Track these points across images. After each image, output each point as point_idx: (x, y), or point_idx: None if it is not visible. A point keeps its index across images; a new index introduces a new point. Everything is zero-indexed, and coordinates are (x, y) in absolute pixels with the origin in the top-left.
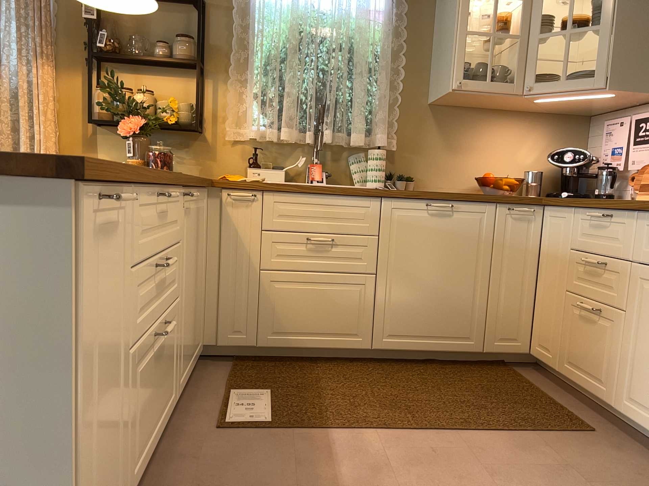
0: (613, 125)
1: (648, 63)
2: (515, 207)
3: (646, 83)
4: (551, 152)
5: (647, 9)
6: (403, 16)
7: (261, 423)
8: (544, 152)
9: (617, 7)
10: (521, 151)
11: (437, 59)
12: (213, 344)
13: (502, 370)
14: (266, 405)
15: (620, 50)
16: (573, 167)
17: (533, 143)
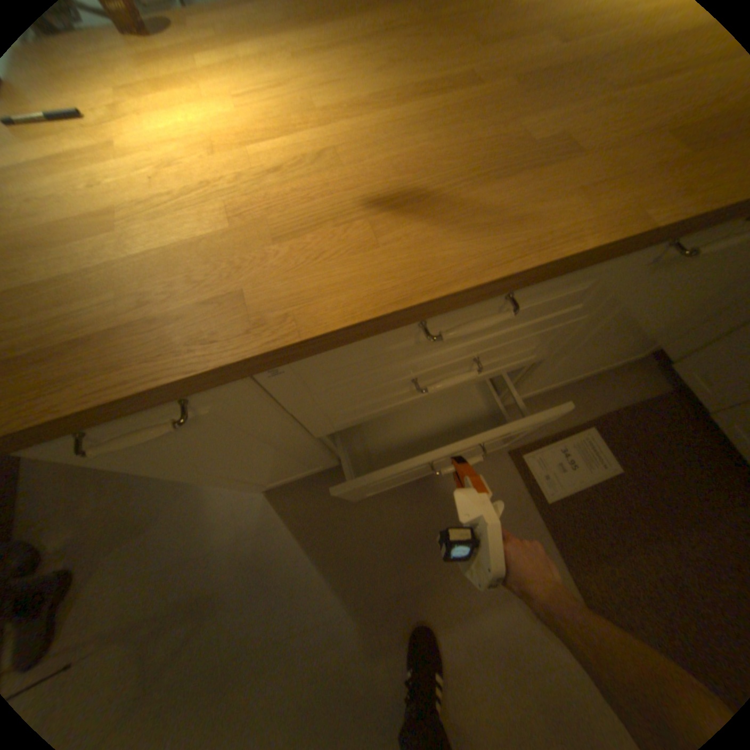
0: None
1: None
2: None
3: None
4: None
5: None
6: None
7: (546, 495)
8: None
9: None
10: None
11: None
12: (674, 359)
13: None
14: (589, 484)
15: None
16: None
17: None
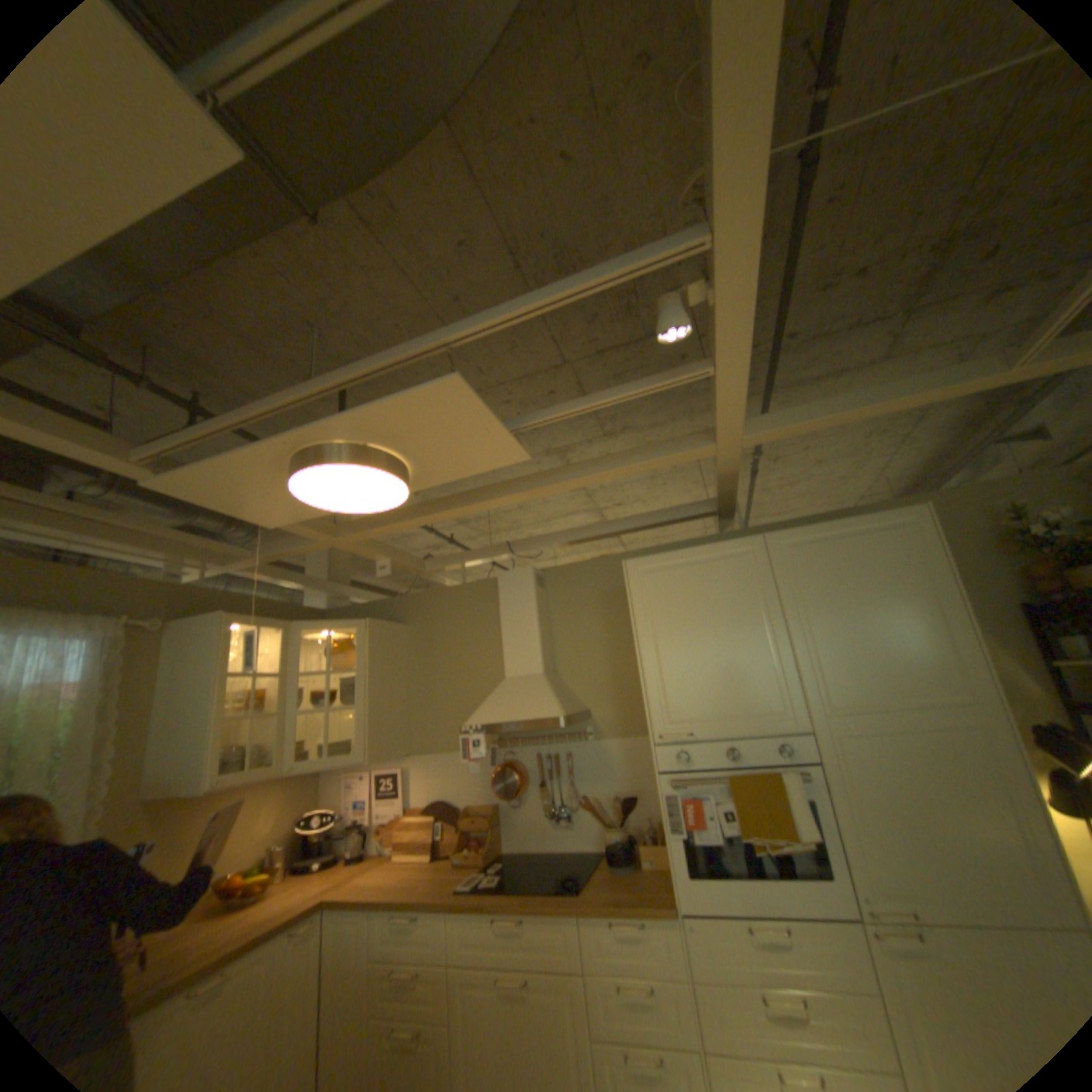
0: (350, 780)
1: (388, 735)
2: (294, 932)
3: (389, 753)
4: (286, 816)
5: (384, 691)
6: (111, 692)
7: None
8: (279, 819)
9: (366, 692)
10: (256, 827)
11: (159, 744)
12: None
13: None
14: None
15: (371, 728)
16: (318, 834)
17: (268, 812)
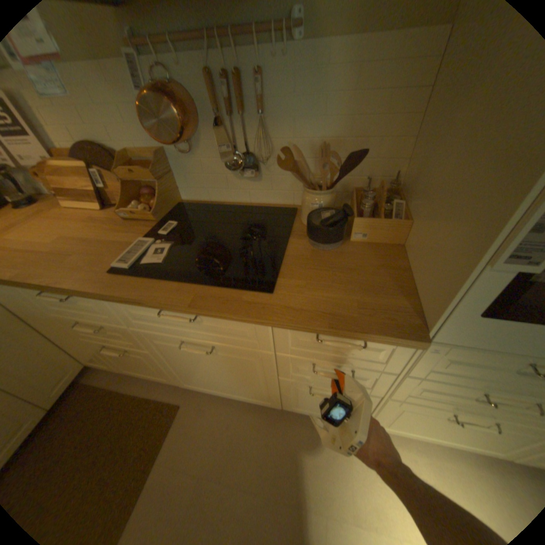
0: None
1: None
2: None
3: None
4: None
5: None
6: None
7: None
8: None
9: None
10: None
11: None
12: None
13: (75, 398)
14: None
15: None
16: None
17: None
